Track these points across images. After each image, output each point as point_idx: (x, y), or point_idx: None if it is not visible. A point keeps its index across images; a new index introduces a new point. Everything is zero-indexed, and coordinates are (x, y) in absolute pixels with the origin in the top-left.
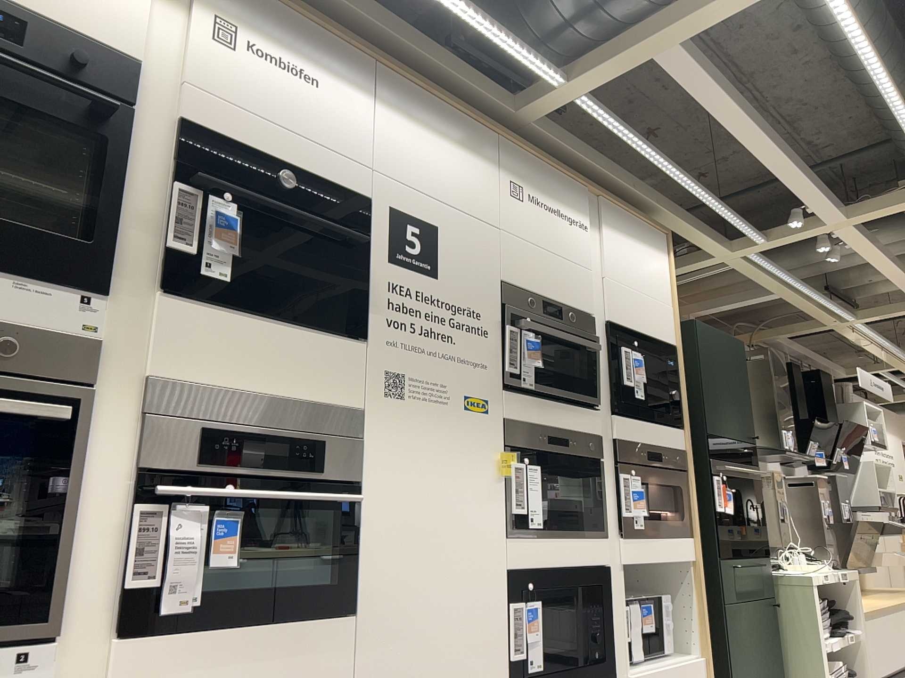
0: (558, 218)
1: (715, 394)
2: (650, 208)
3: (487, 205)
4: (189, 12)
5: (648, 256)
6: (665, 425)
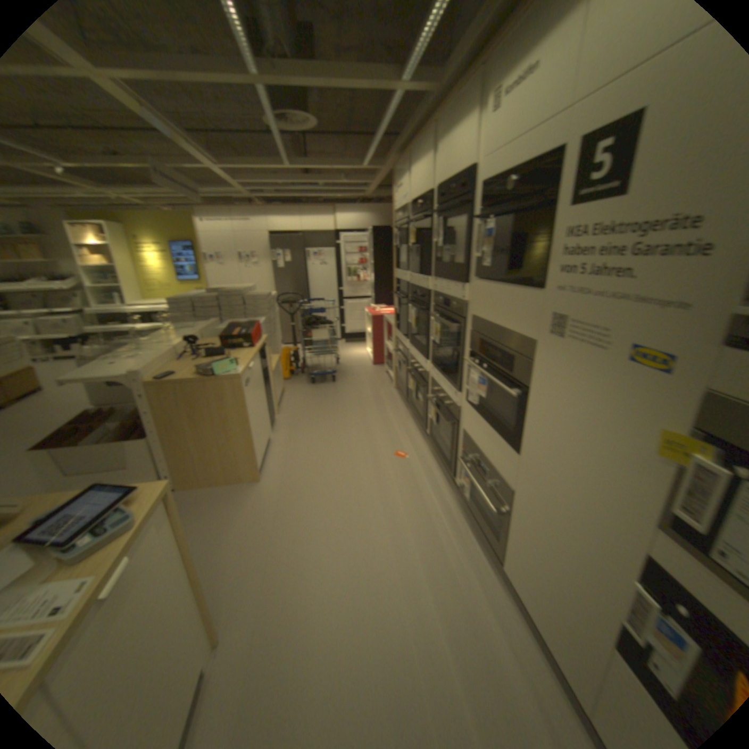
0: None
1: None
2: None
3: None
4: (488, 105)
5: None
6: None
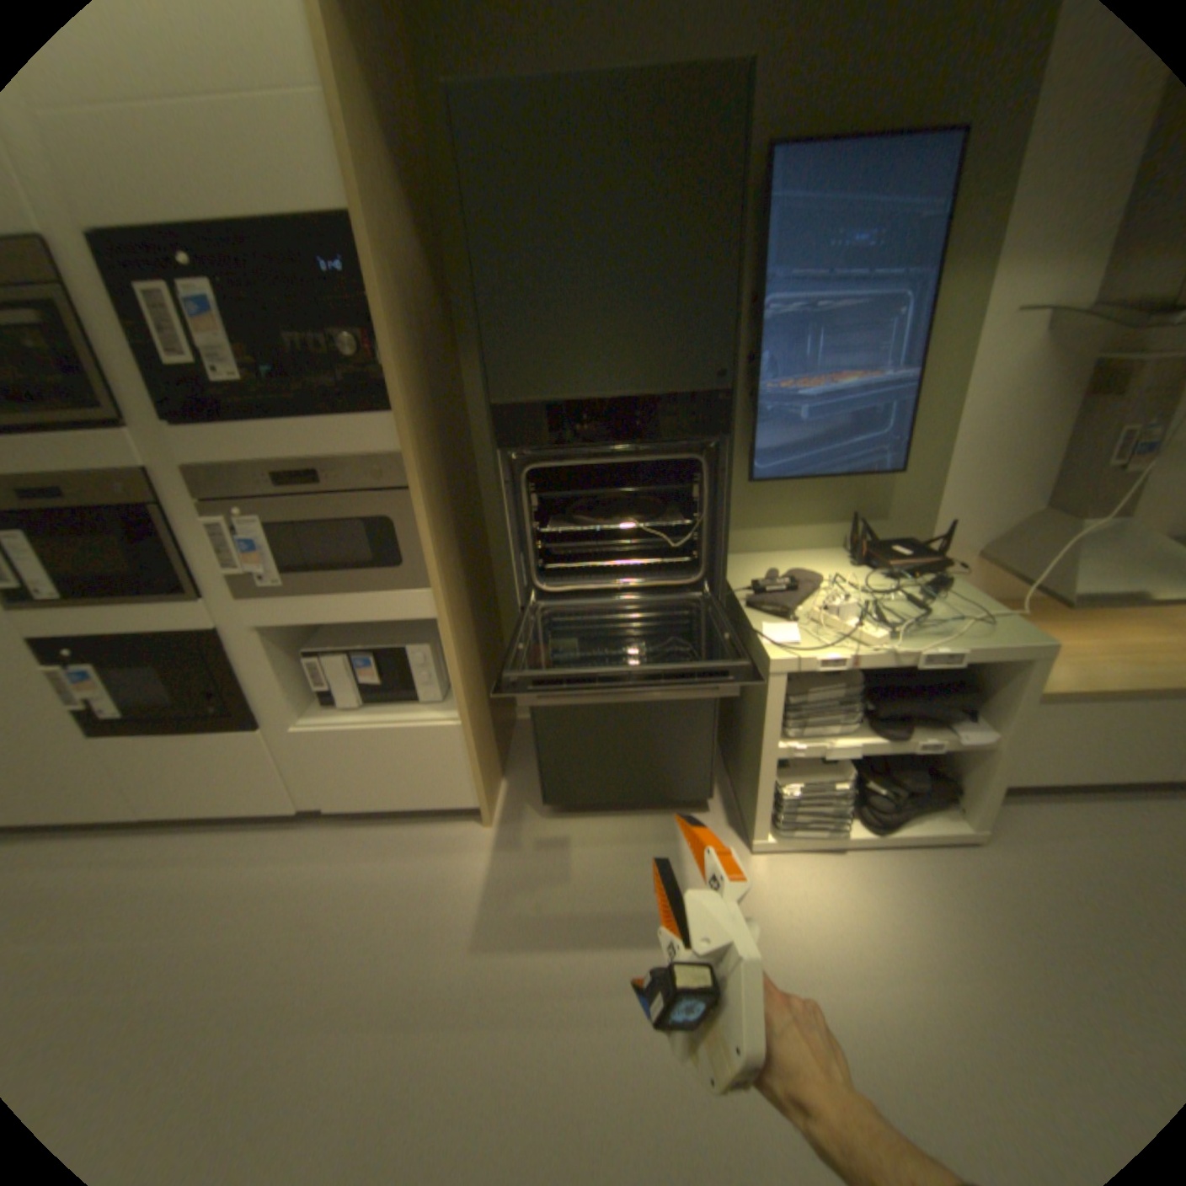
0: None
1: (535, 298)
2: None
3: None
4: None
5: None
6: (331, 416)
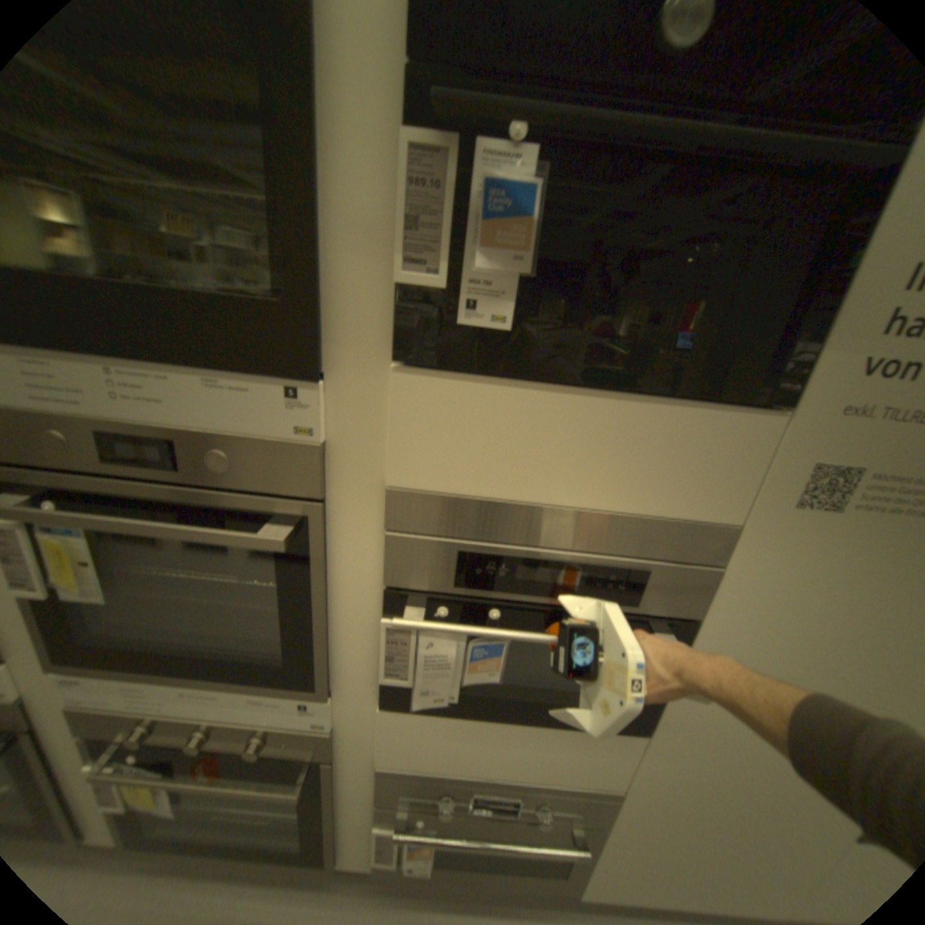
0: None
1: None
2: None
3: None
4: None
5: None
6: None
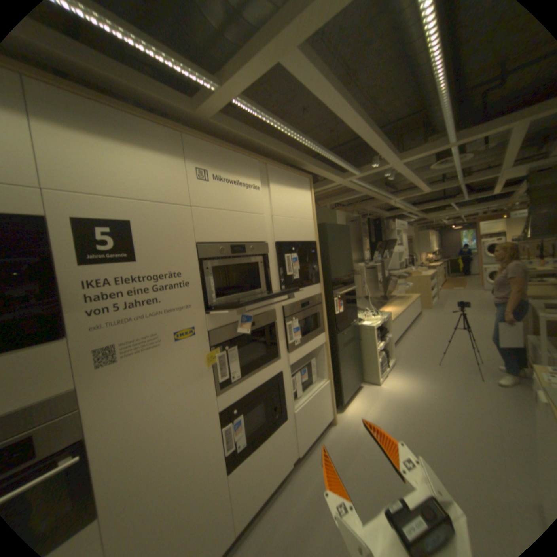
0: (237, 187)
1: (335, 258)
2: (300, 164)
3: (176, 193)
4: None
5: (299, 195)
6: (310, 286)
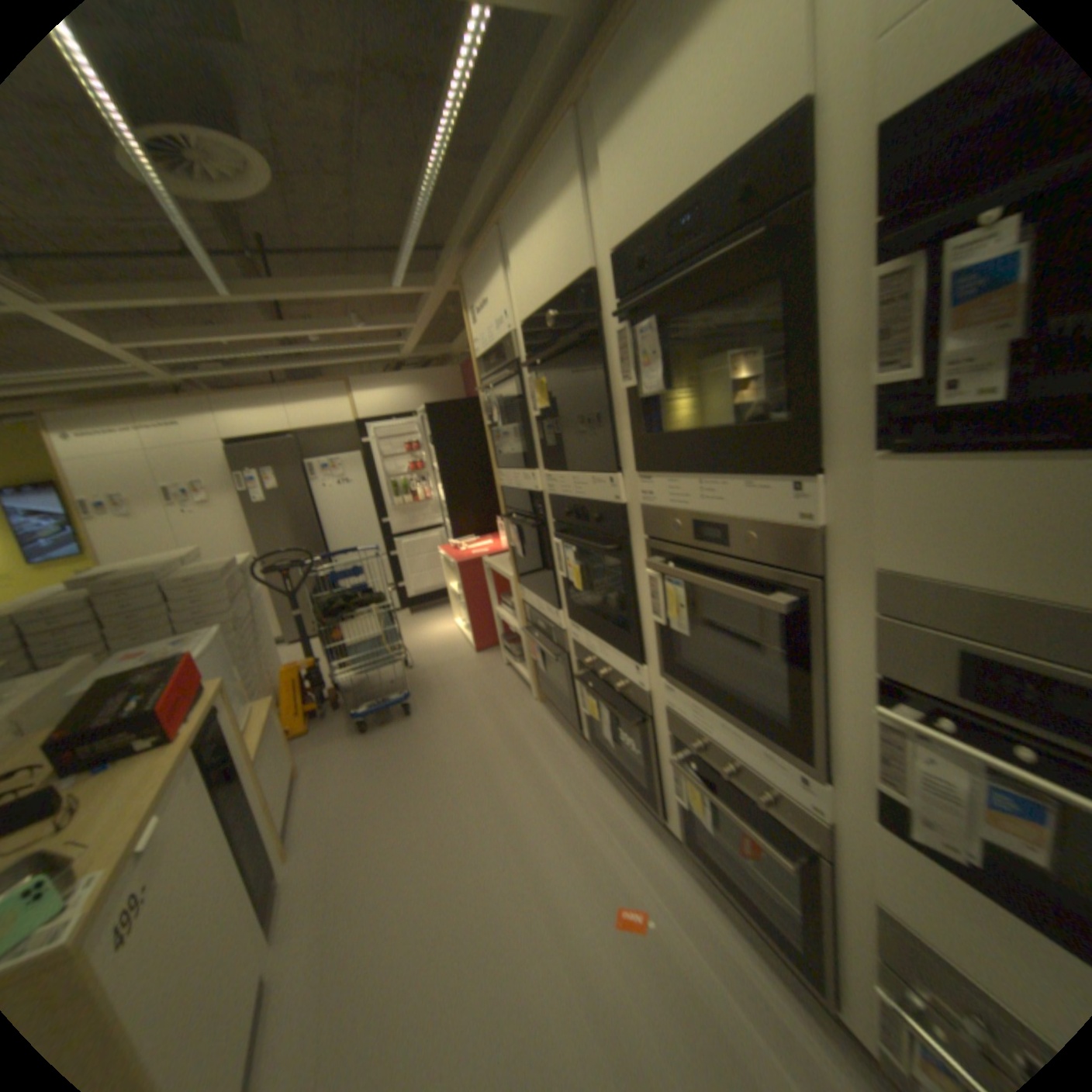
0: None
1: None
2: None
3: None
4: None
5: None
6: None
